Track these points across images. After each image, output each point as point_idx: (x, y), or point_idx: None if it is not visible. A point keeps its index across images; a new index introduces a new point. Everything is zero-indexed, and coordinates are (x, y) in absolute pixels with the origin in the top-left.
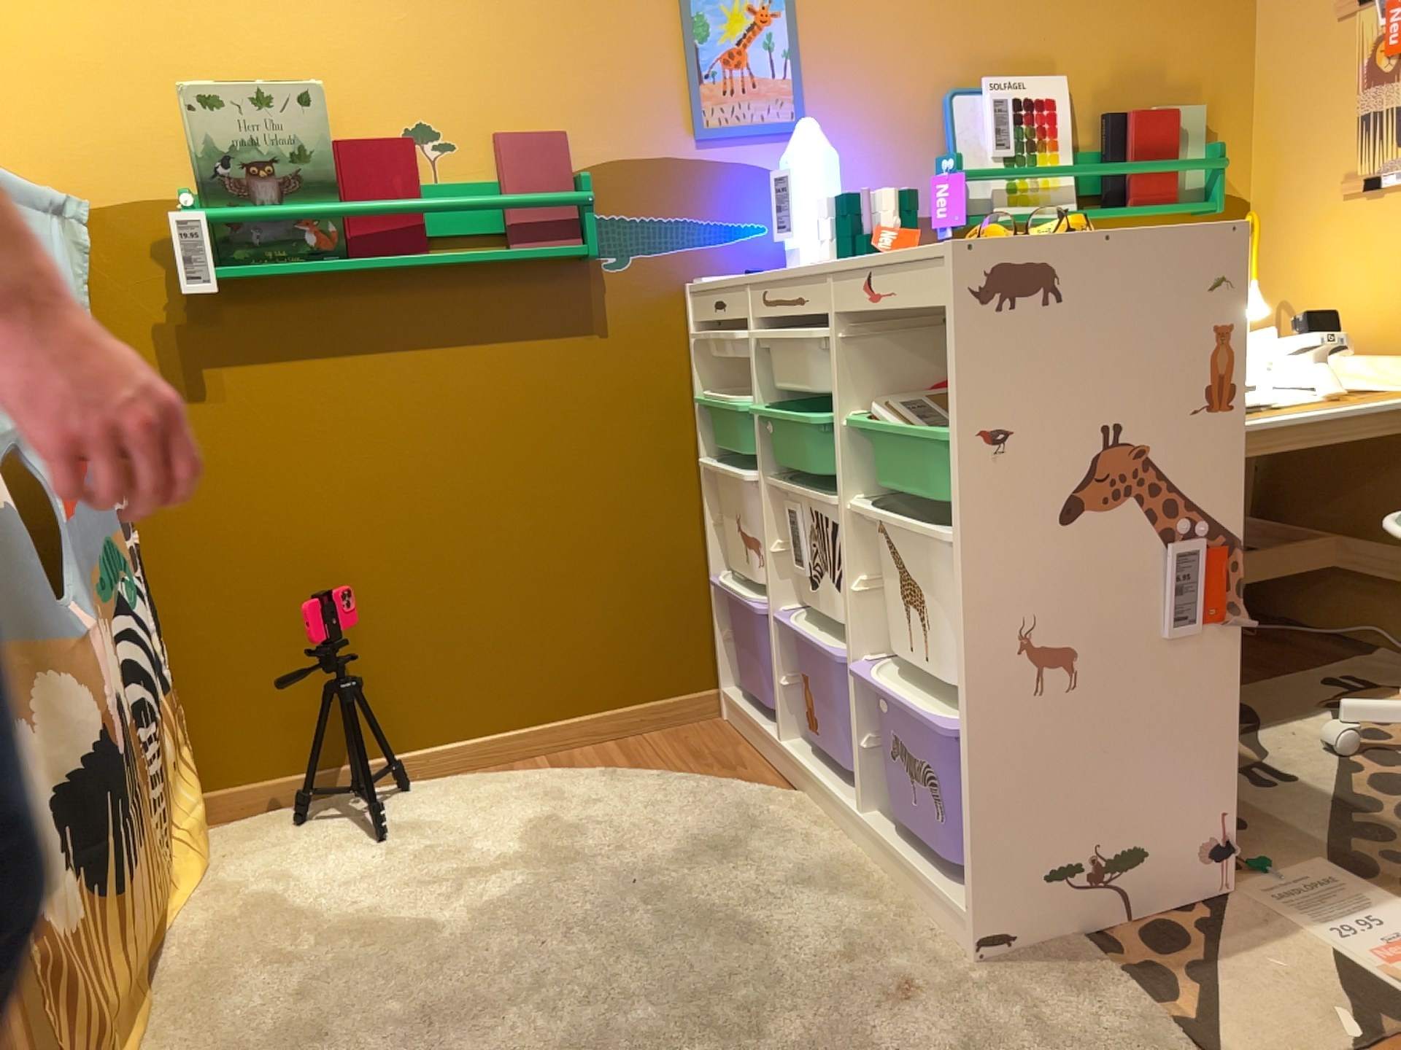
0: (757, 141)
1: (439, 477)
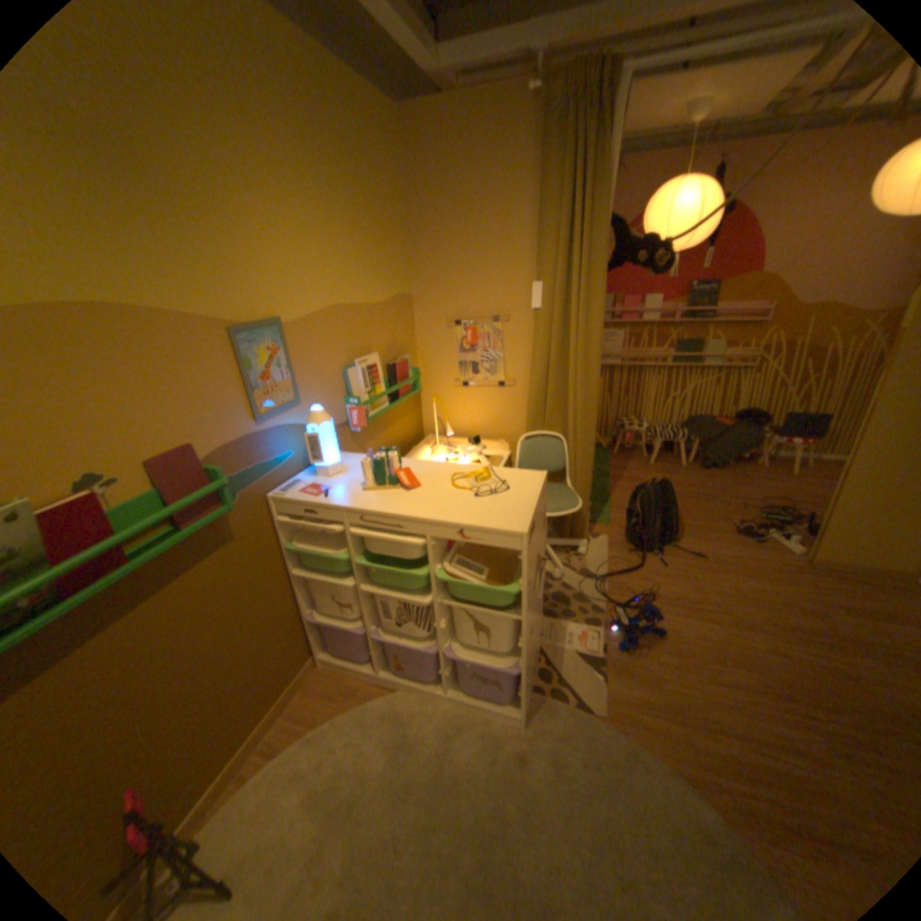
0: (282, 413)
1: (159, 676)
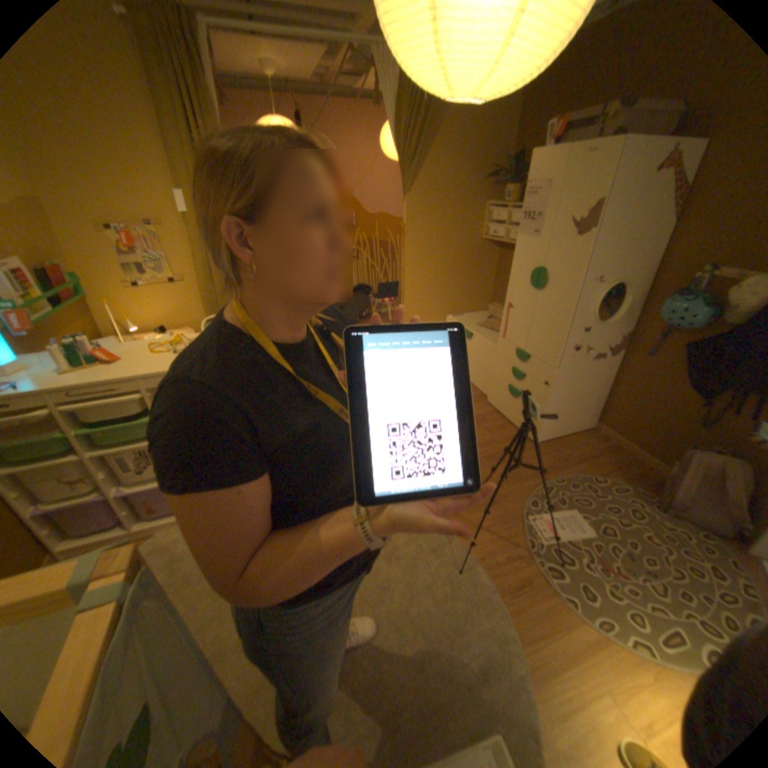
0: None
1: None
